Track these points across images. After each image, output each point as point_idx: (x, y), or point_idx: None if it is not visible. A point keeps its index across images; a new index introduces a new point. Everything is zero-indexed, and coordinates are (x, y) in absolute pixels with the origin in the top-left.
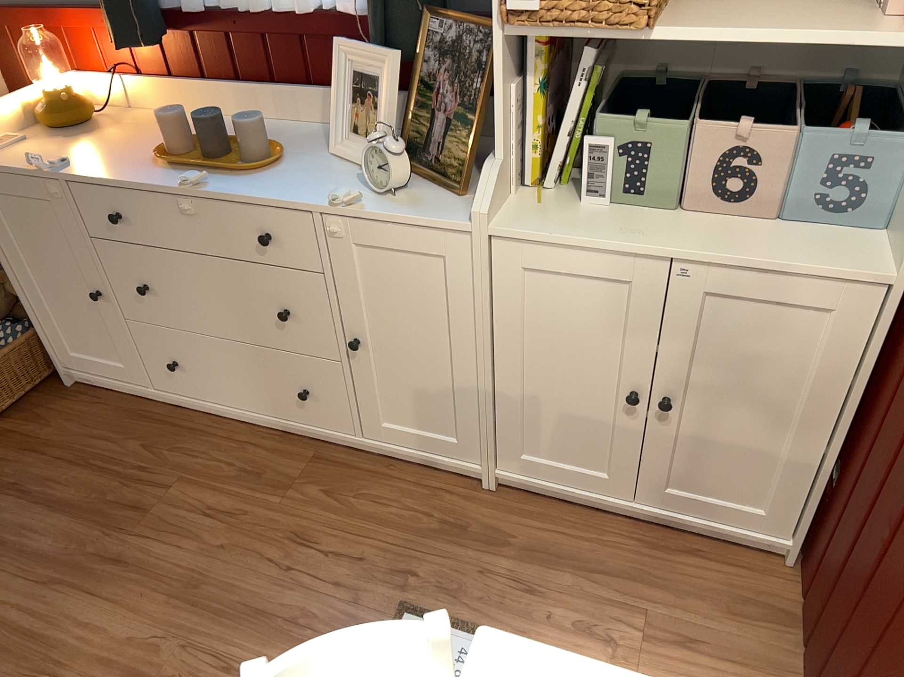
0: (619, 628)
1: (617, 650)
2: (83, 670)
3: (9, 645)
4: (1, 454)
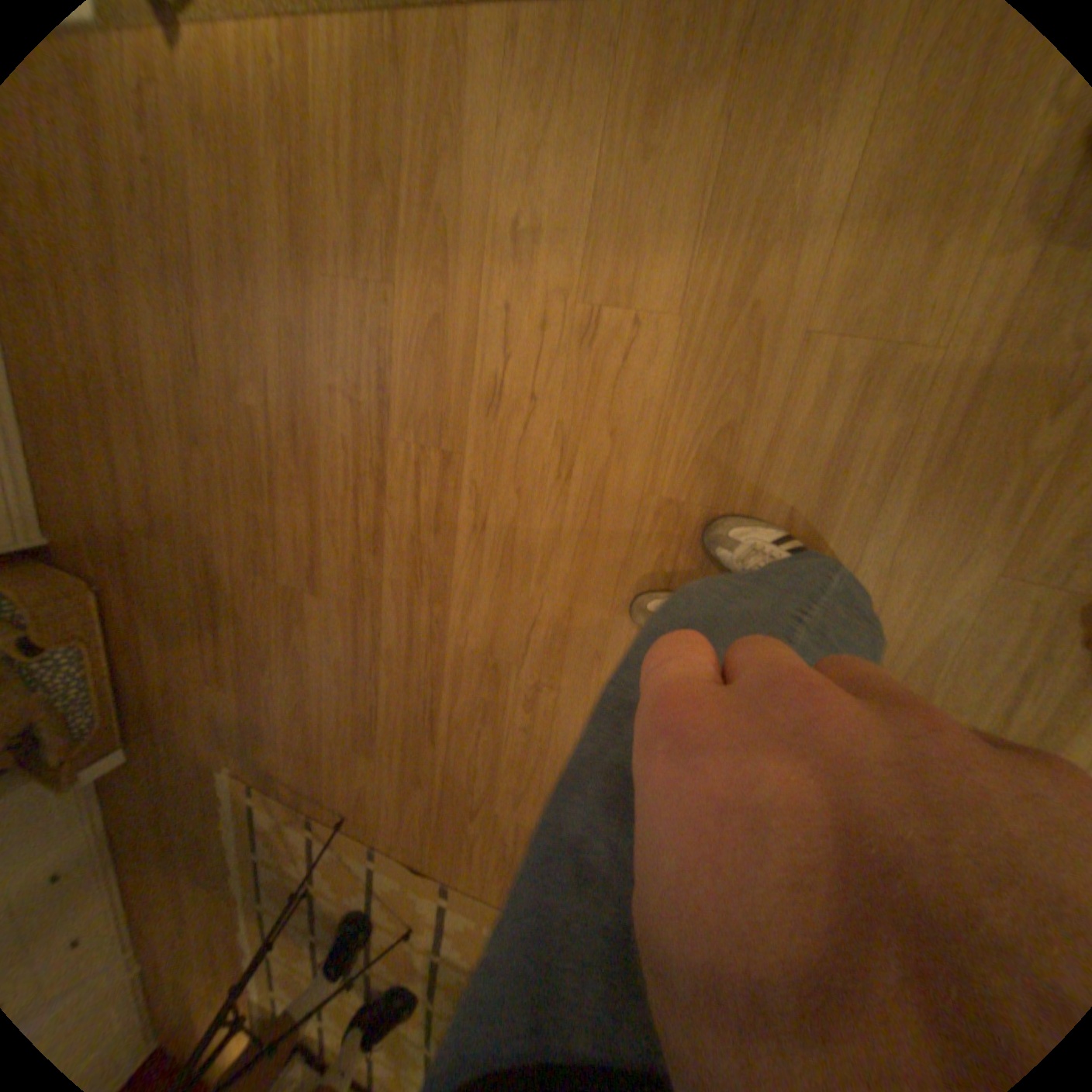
0: None
1: None
2: (172, 329)
3: (182, 414)
4: (99, 558)
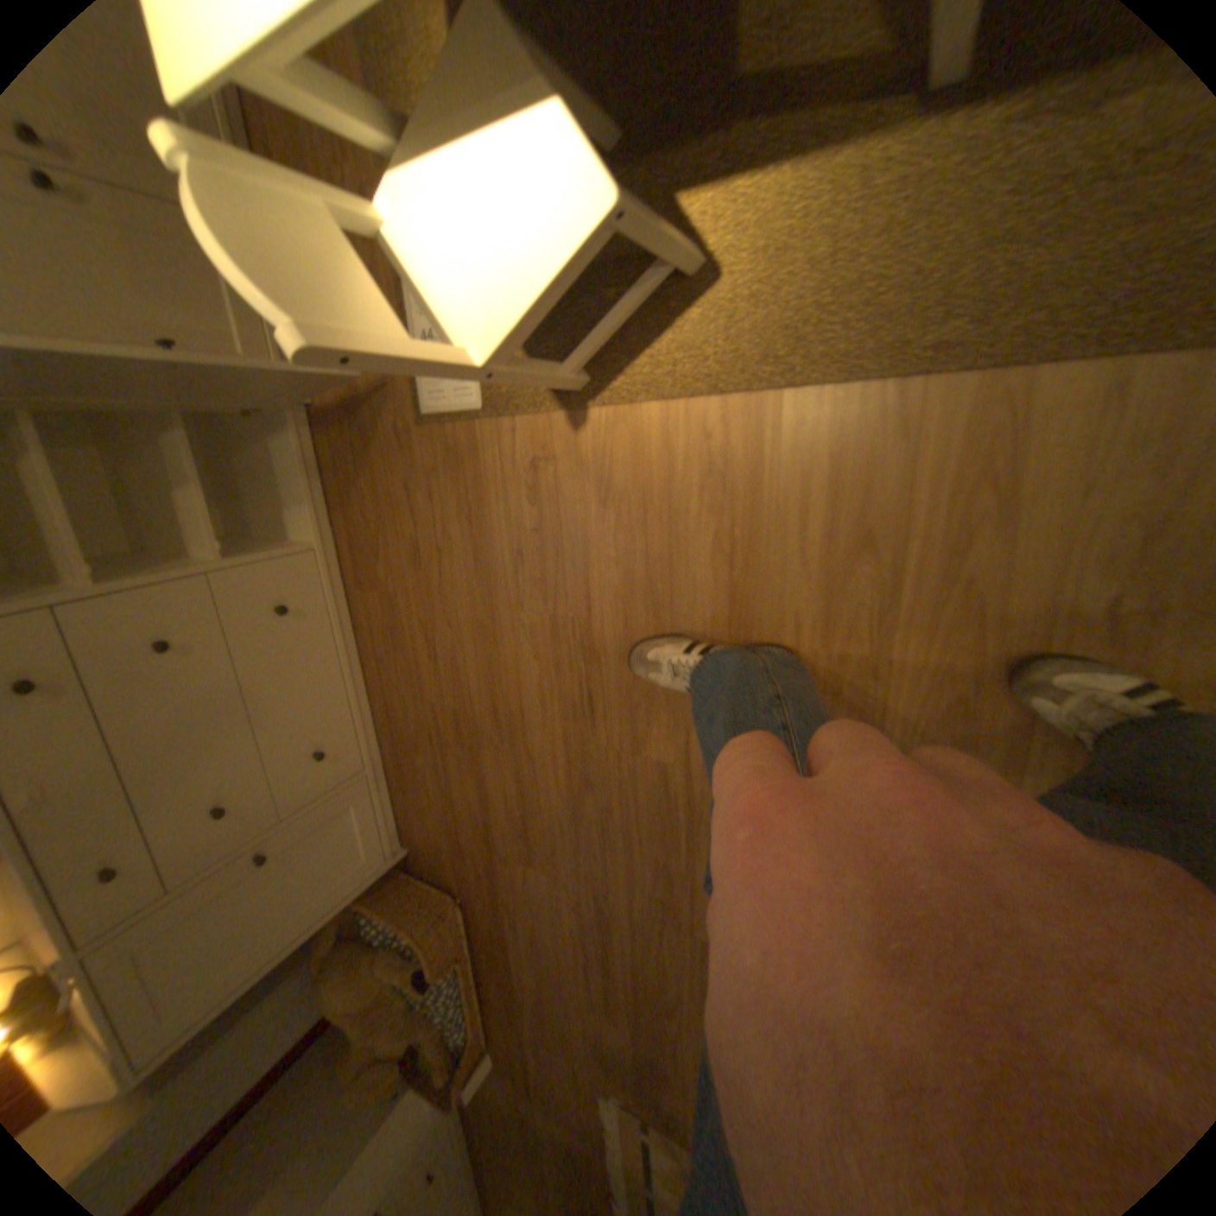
0: (342, 181)
1: (358, 173)
2: (568, 684)
3: (577, 762)
4: (469, 876)
